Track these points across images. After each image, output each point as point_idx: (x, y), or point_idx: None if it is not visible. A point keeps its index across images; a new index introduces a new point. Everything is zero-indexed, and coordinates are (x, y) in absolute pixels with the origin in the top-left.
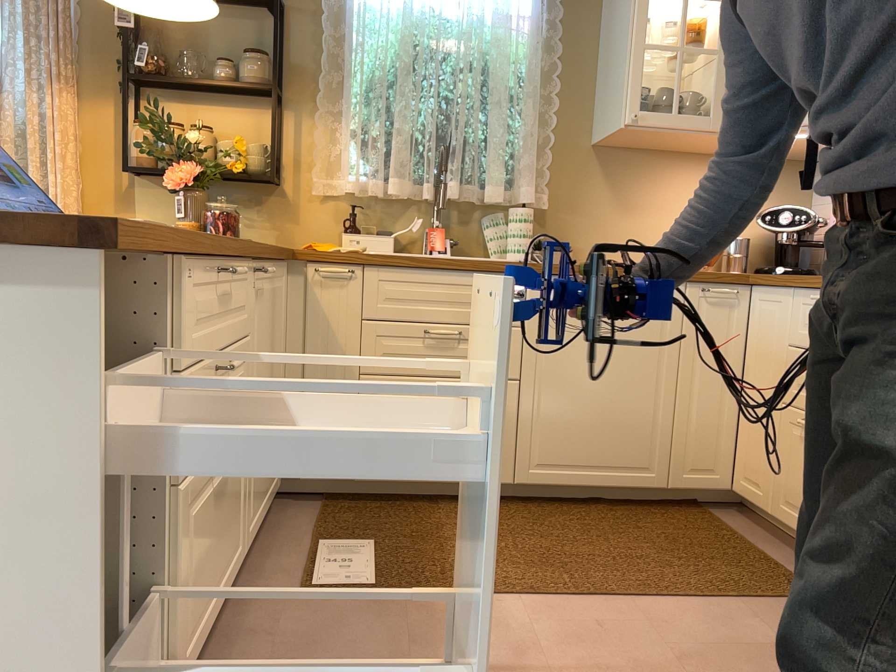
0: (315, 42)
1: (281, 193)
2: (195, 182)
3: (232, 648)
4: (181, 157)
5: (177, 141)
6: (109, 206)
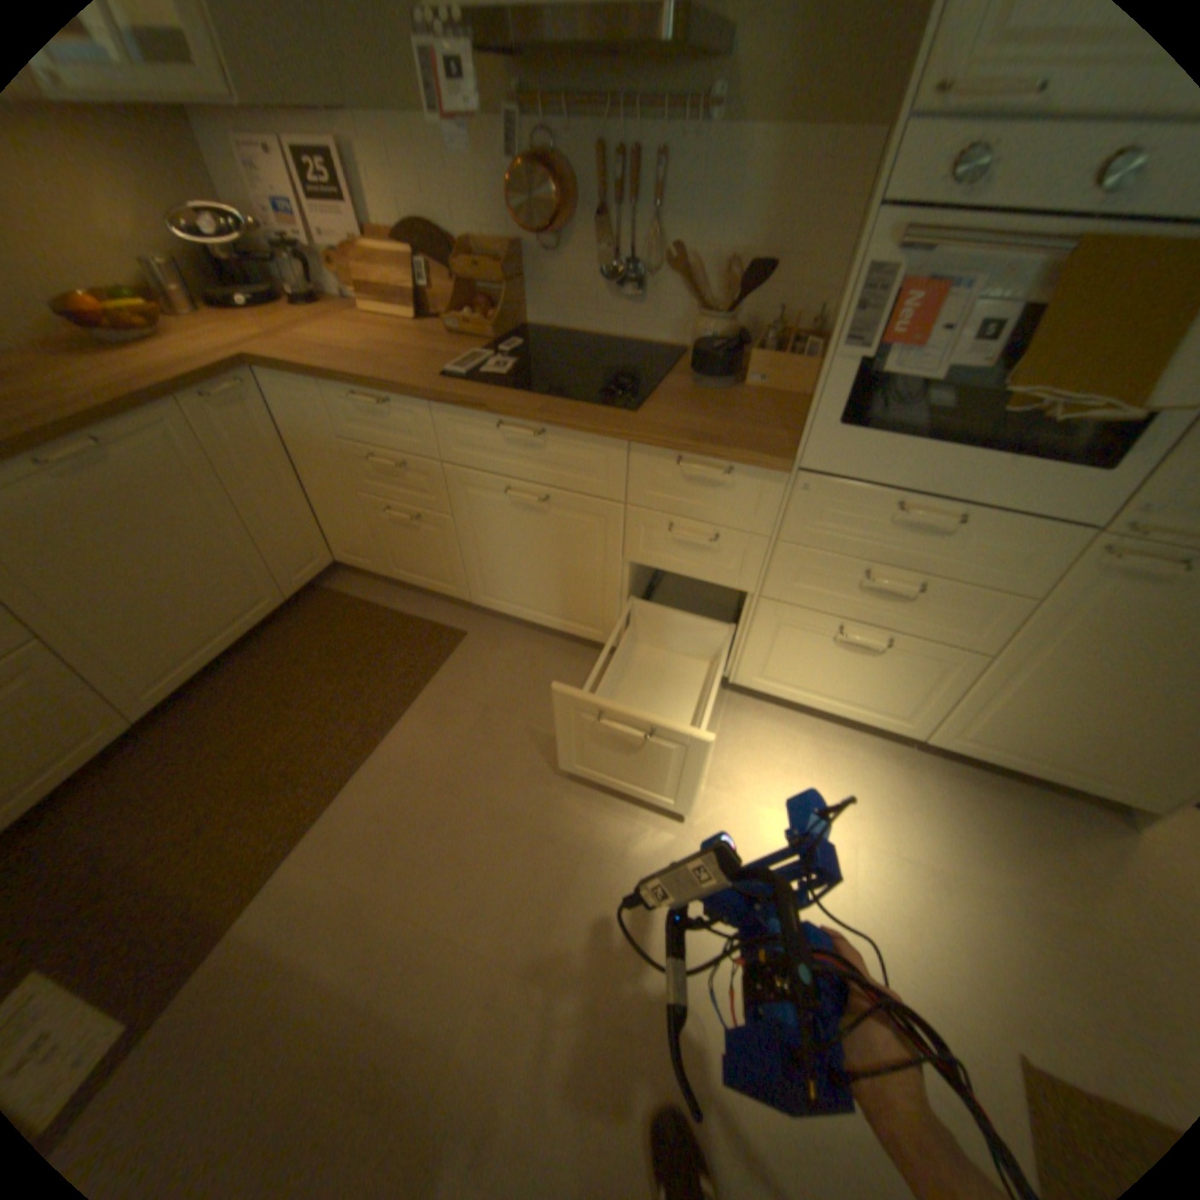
0: None
1: None
2: None
3: None
4: None
5: None
6: None
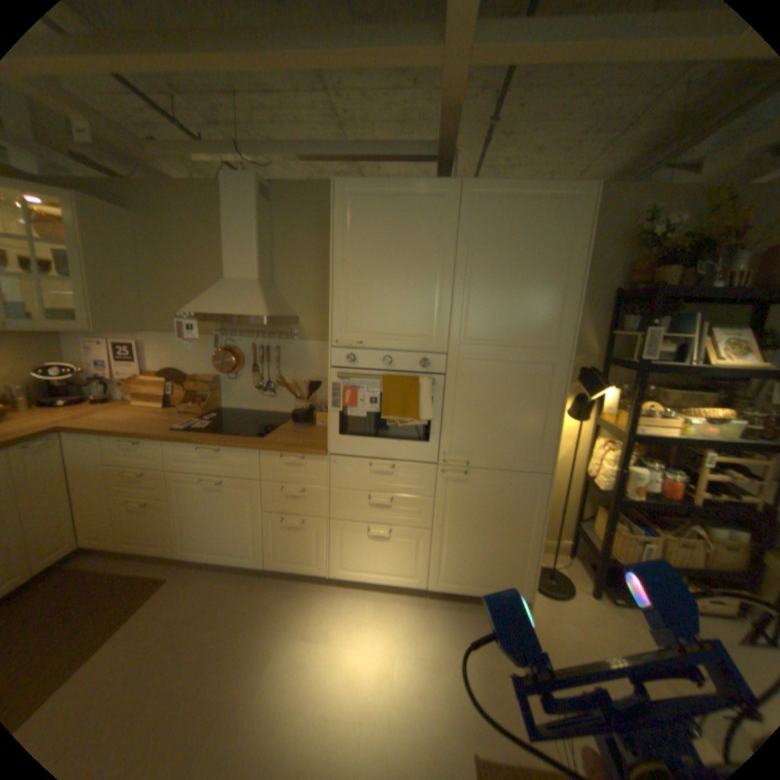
0: None
1: None
2: None
3: None
4: None
5: None
6: None
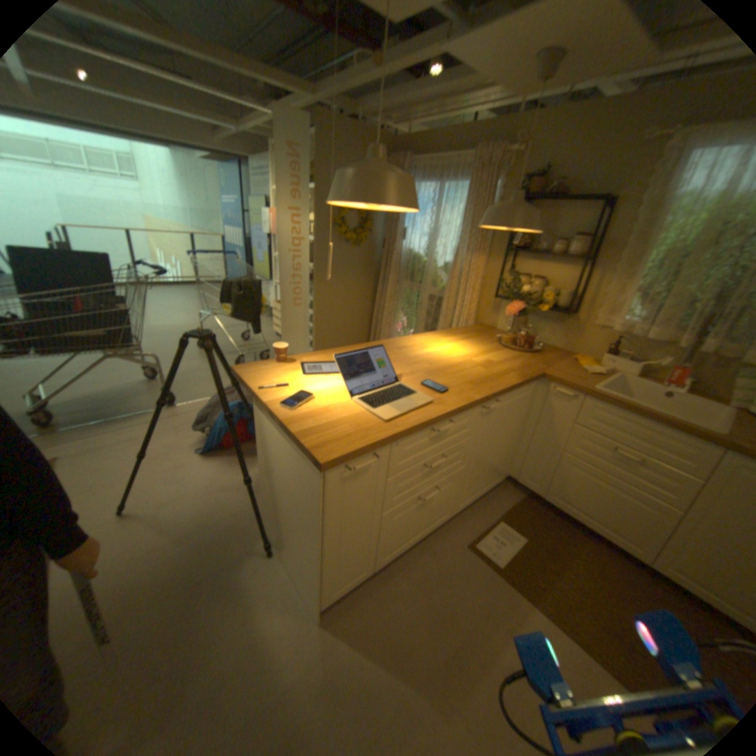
0: (632, 222)
1: (575, 319)
2: (521, 312)
3: (425, 556)
4: (517, 298)
5: (518, 288)
6: (487, 309)
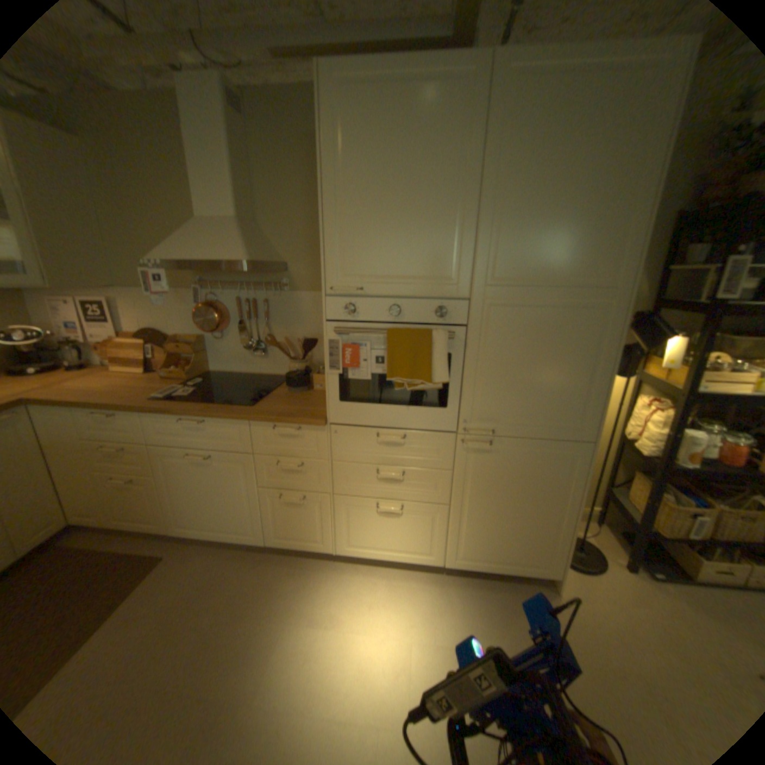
0: None
1: None
2: None
3: None
4: None
5: None
6: None
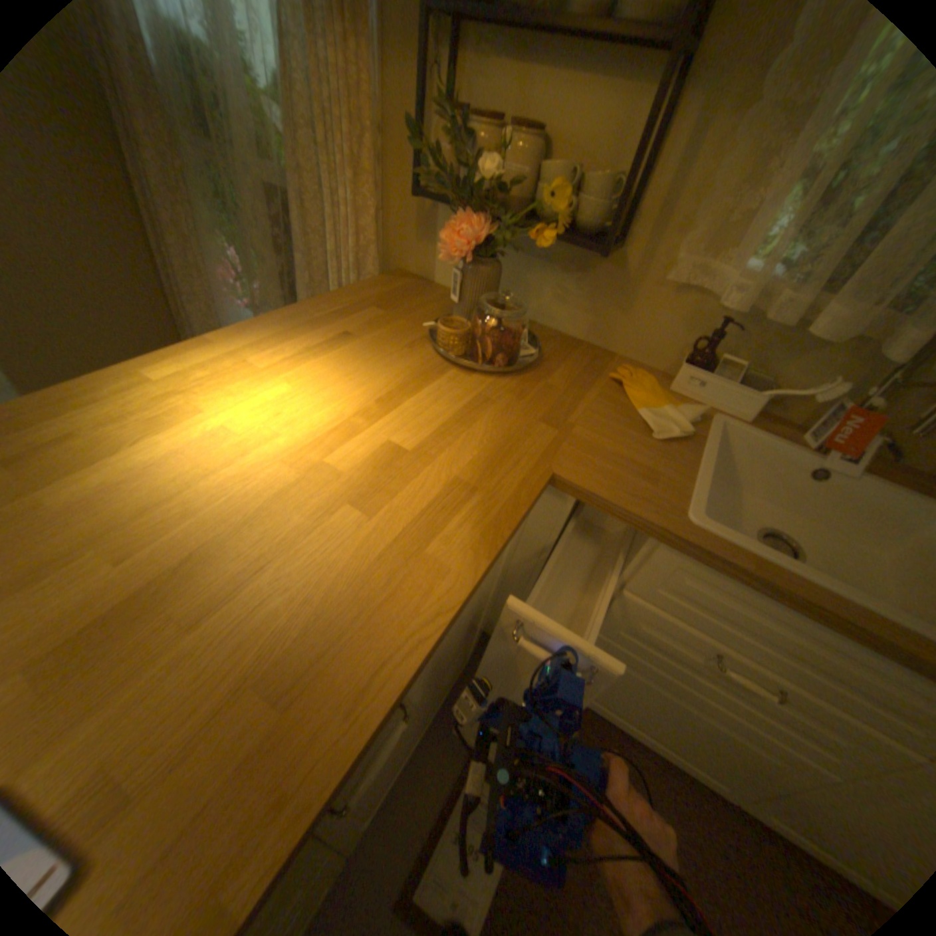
0: None
1: (618, 262)
2: (483, 247)
3: None
4: (470, 198)
5: (472, 162)
6: (408, 229)
